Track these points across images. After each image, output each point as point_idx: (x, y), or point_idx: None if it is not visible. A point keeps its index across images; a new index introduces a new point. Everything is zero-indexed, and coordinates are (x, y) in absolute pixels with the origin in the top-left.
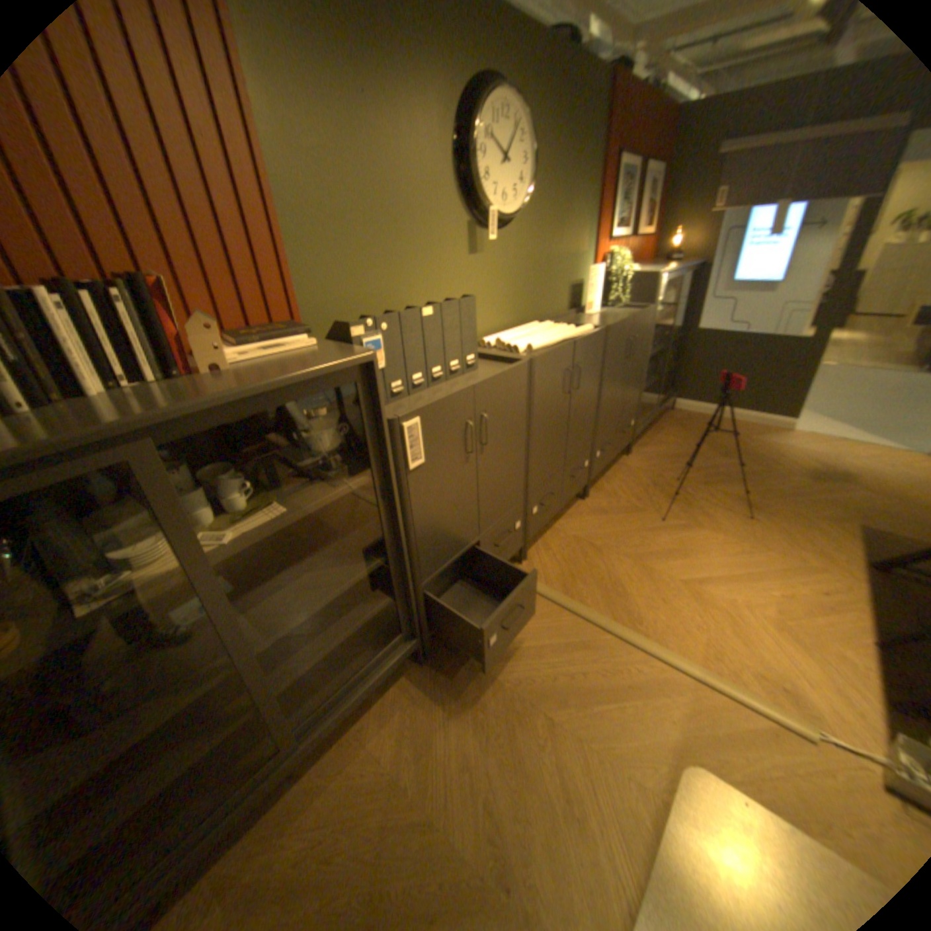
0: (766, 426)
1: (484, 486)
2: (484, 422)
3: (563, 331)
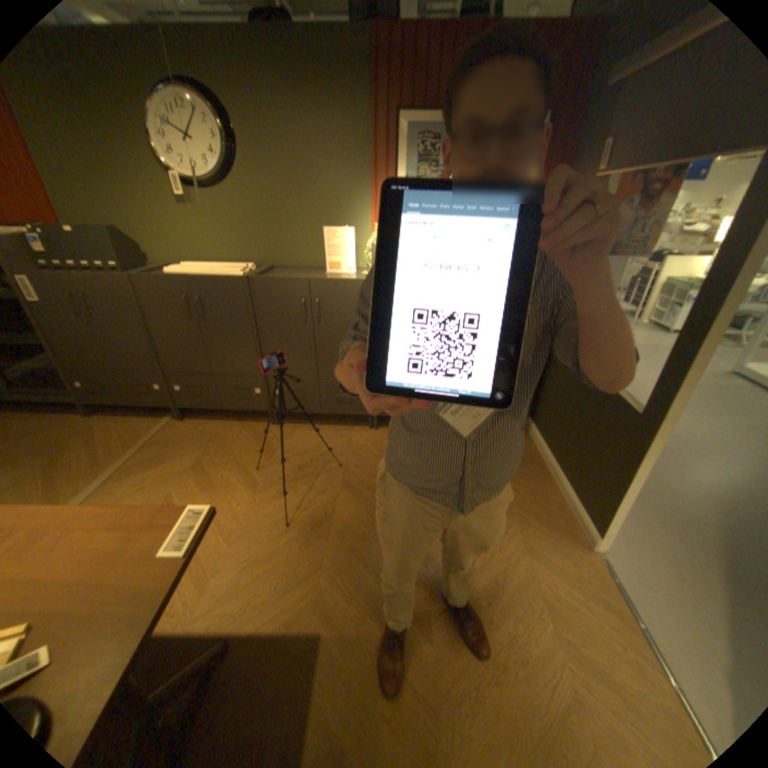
0: (574, 518)
1: (103, 340)
2: (85, 299)
3: (221, 271)
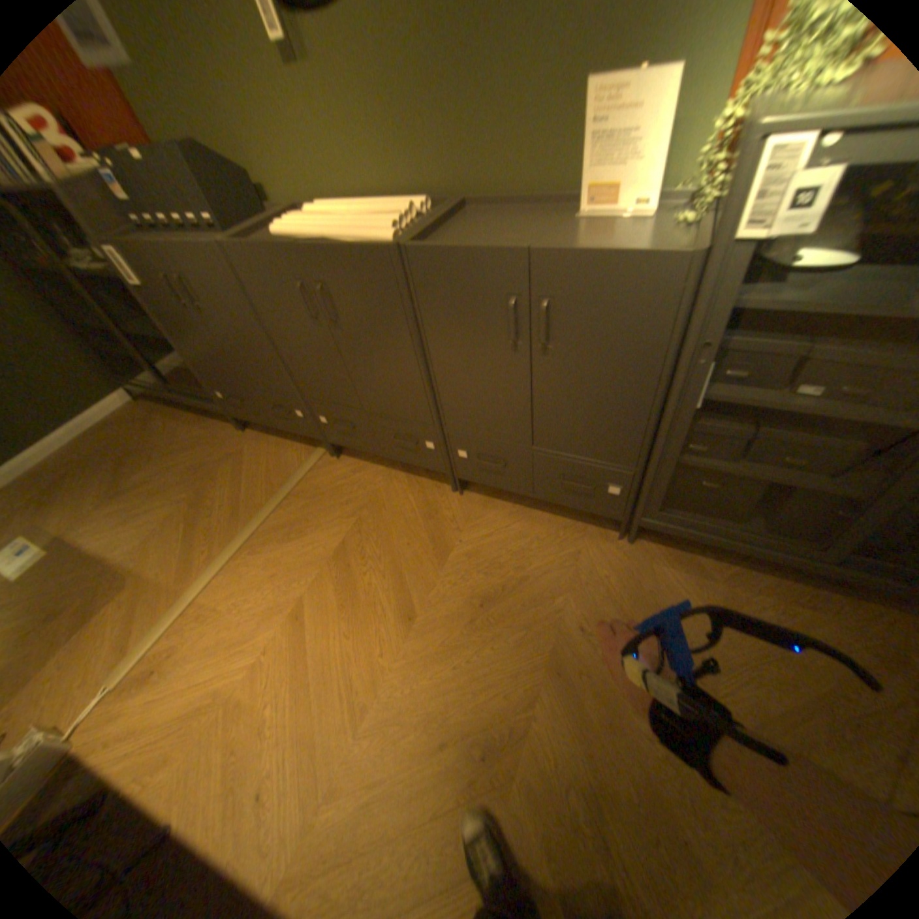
0: None
1: (222, 343)
2: (181, 283)
3: (357, 224)
